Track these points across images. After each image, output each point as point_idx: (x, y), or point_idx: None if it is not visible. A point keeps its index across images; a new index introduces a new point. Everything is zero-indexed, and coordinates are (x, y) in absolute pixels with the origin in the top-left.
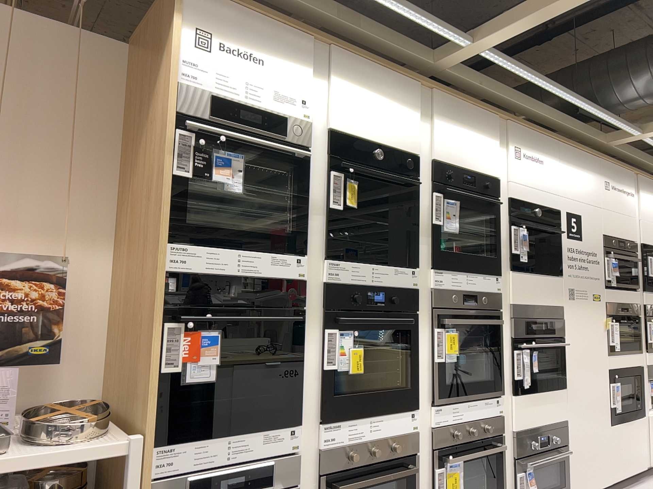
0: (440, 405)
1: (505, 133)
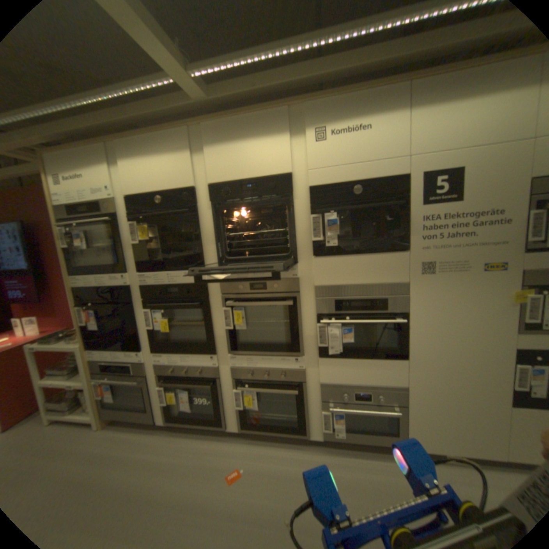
0: (233, 356)
1: (303, 118)
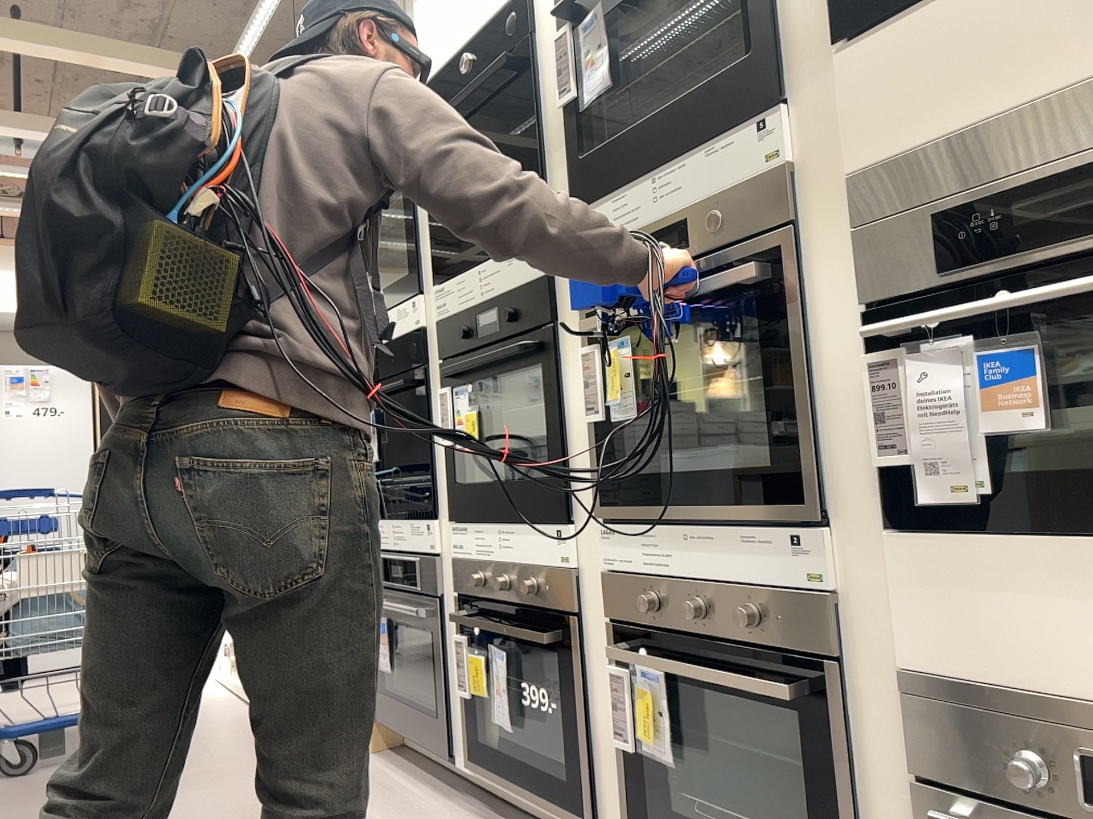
0: (611, 523)
1: None
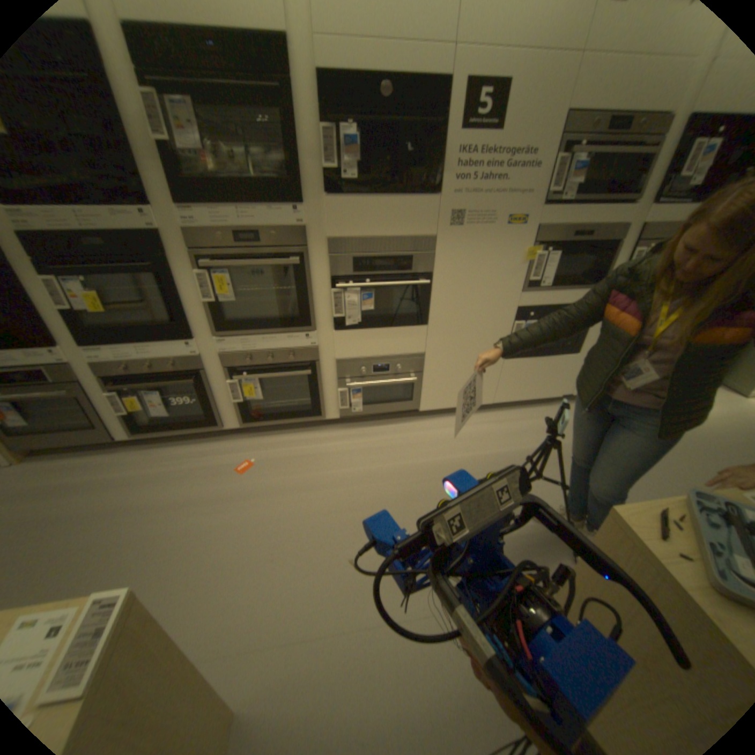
0: (222, 338)
1: None
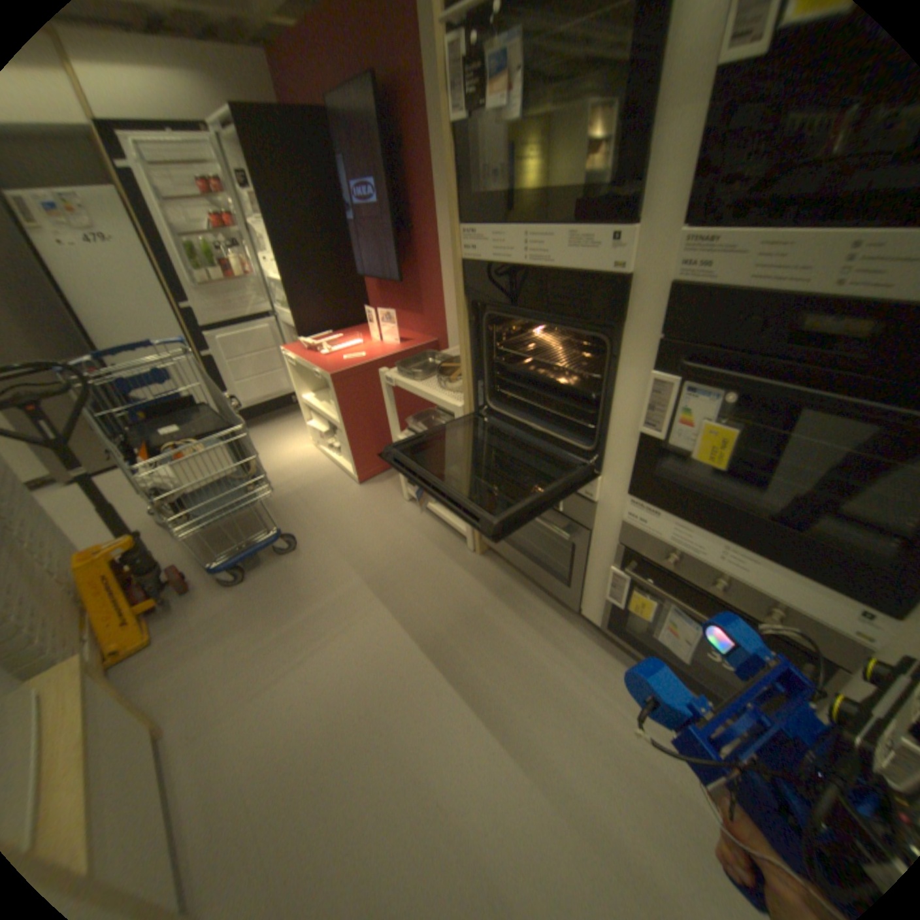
0: None
1: None
